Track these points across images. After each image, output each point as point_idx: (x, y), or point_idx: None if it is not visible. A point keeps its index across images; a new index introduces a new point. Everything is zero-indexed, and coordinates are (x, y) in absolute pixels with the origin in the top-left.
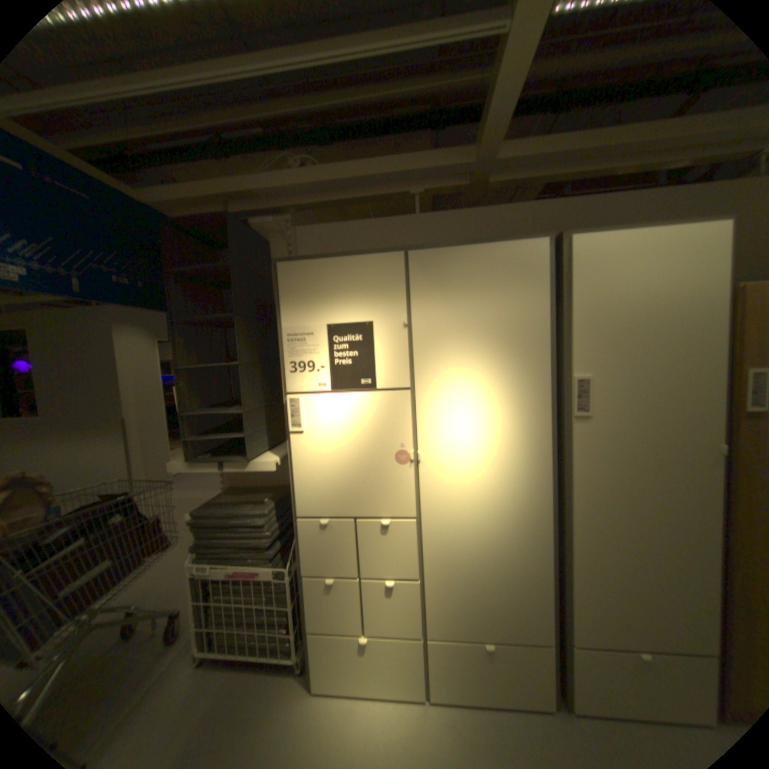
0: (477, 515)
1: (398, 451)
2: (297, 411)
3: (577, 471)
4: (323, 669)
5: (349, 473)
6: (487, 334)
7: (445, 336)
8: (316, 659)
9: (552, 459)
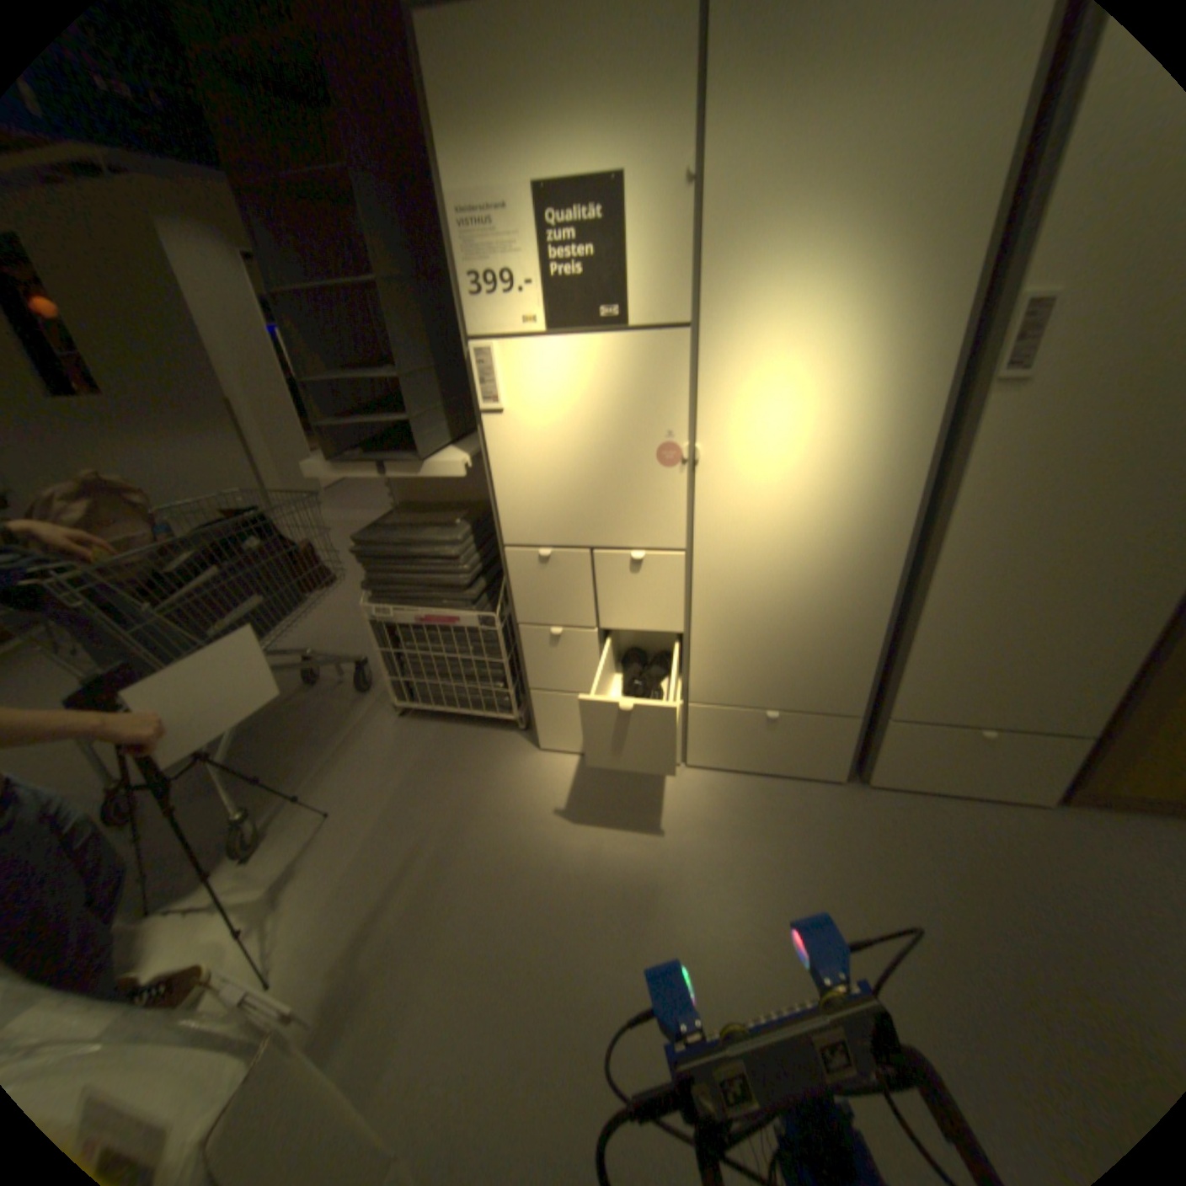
0: (782, 548)
1: (663, 444)
2: (490, 373)
3: (970, 480)
4: (553, 726)
5: (581, 481)
6: (863, 193)
7: (772, 203)
8: (544, 716)
9: (931, 459)
